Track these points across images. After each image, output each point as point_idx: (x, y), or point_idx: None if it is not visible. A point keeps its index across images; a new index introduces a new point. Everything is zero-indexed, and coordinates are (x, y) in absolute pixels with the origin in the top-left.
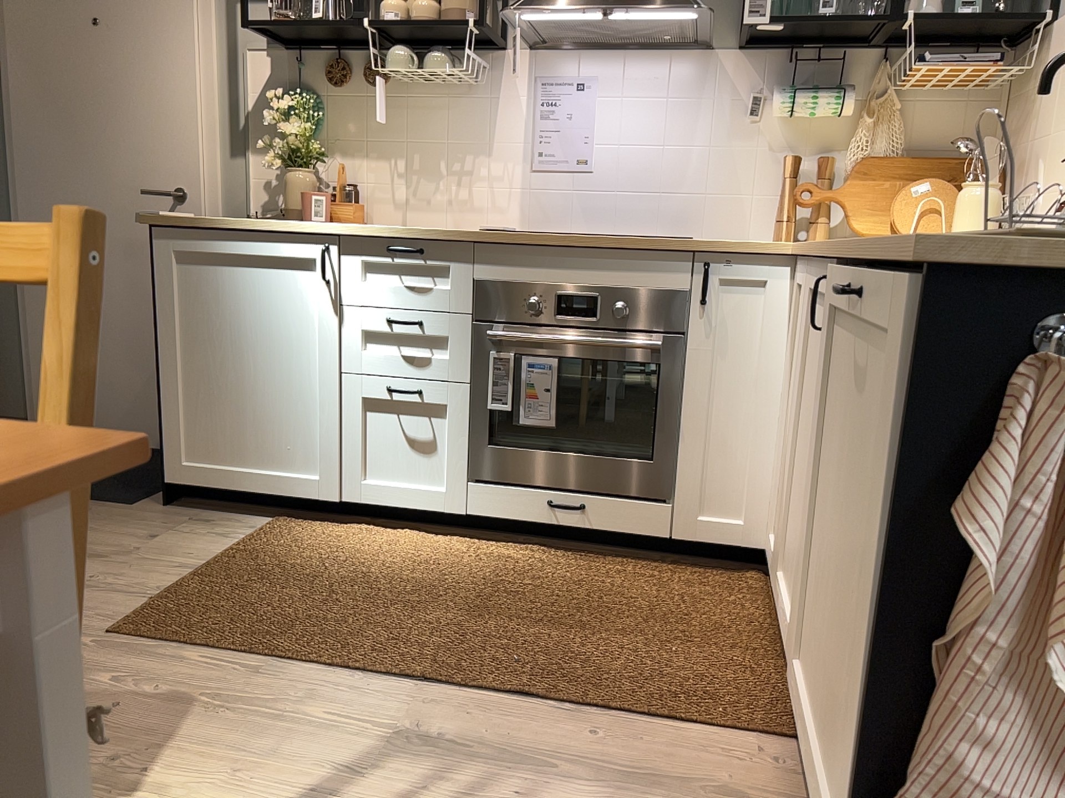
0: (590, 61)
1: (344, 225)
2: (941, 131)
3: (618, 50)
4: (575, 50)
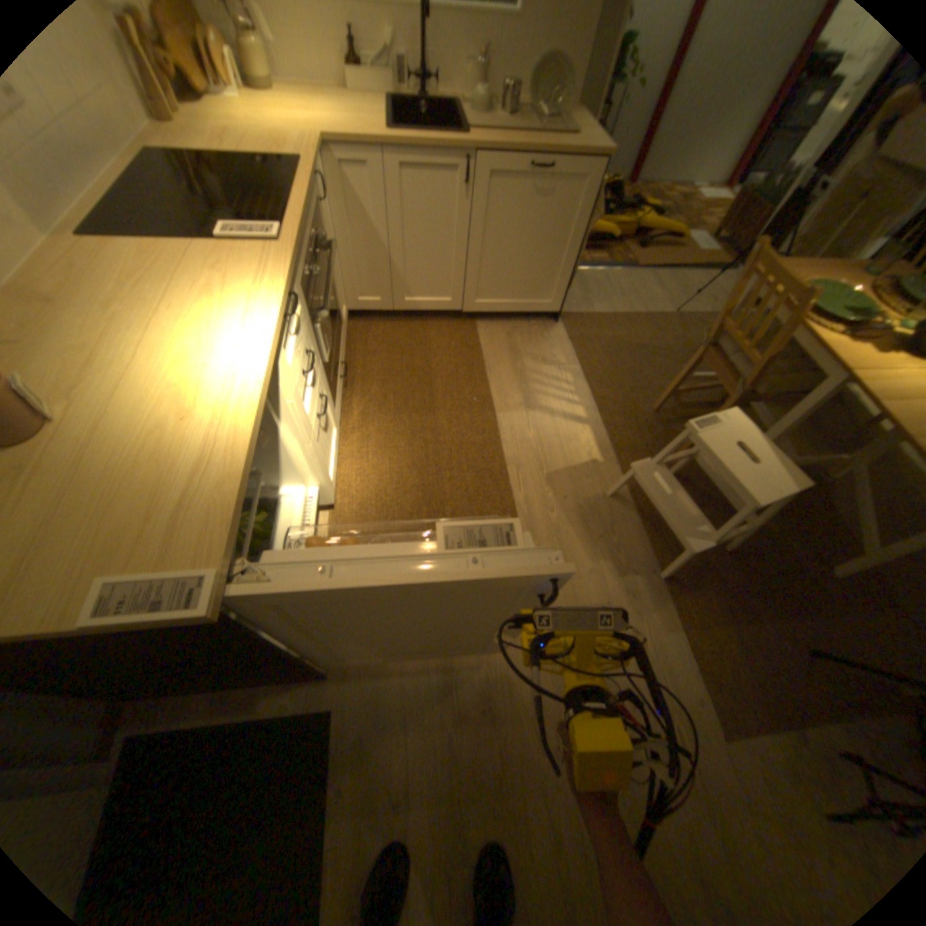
0: None
1: (251, 330)
2: None
3: None
4: None
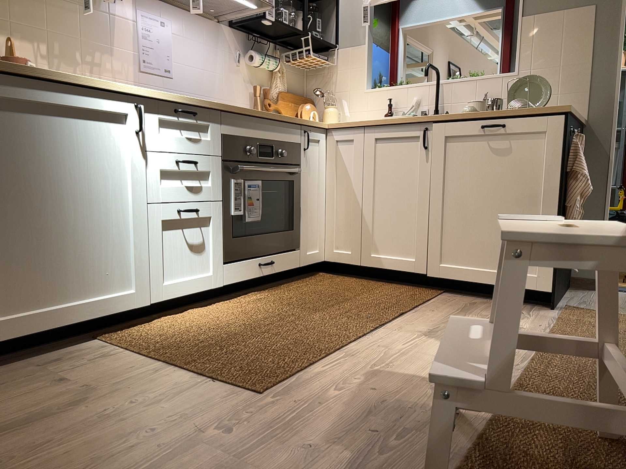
0: (168, 12)
1: (139, 91)
2: (292, 84)
3: (174, 10)
4: (152, 2)
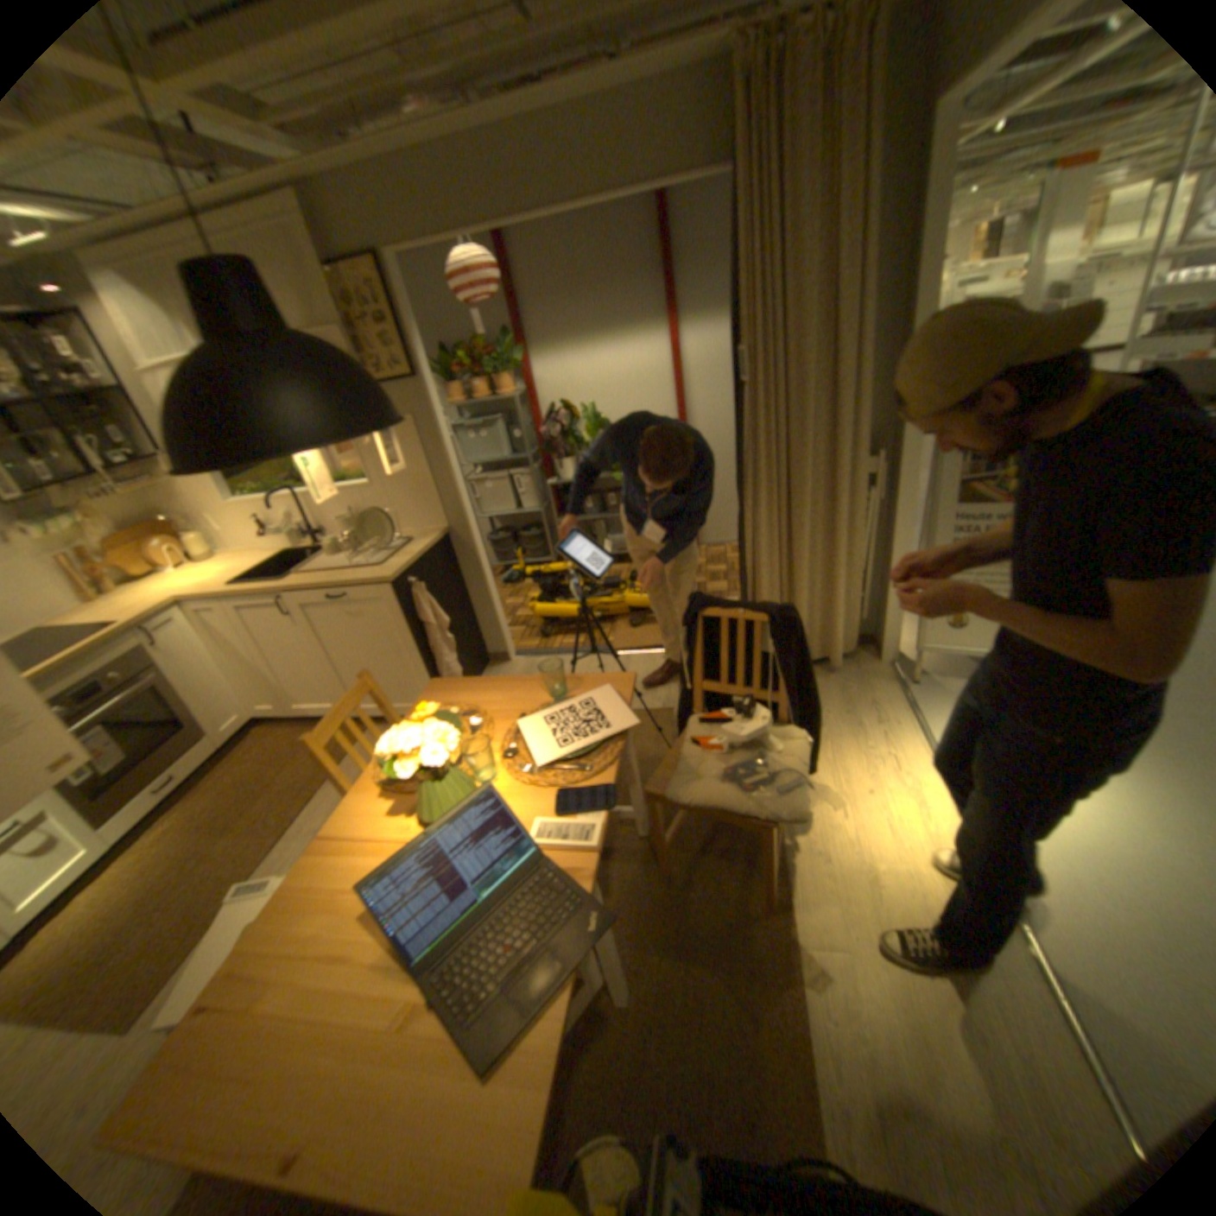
0: None
1: None
2: (126, 509)
3: None
4: None
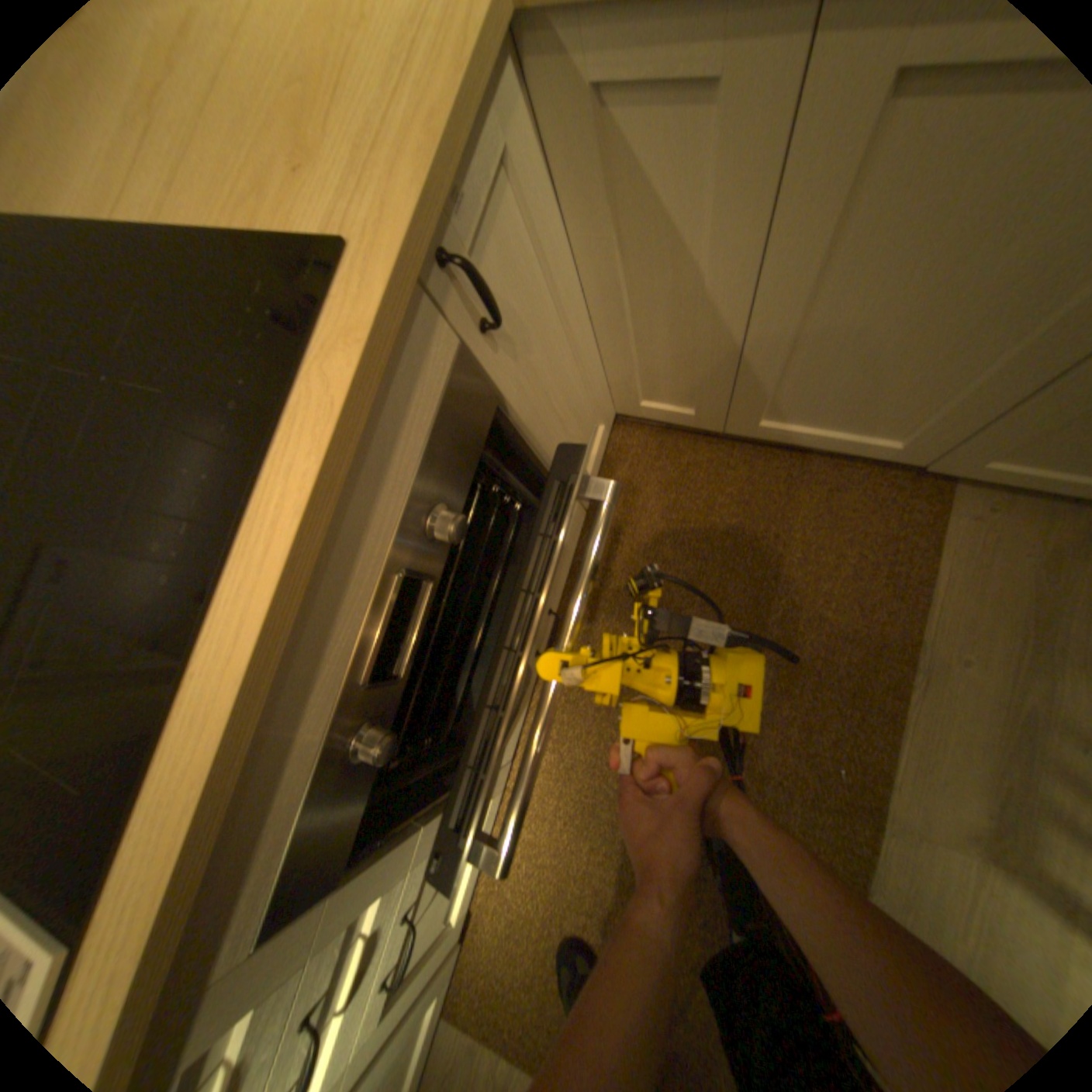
0: None
1: None
2: None
3: None
4: None
